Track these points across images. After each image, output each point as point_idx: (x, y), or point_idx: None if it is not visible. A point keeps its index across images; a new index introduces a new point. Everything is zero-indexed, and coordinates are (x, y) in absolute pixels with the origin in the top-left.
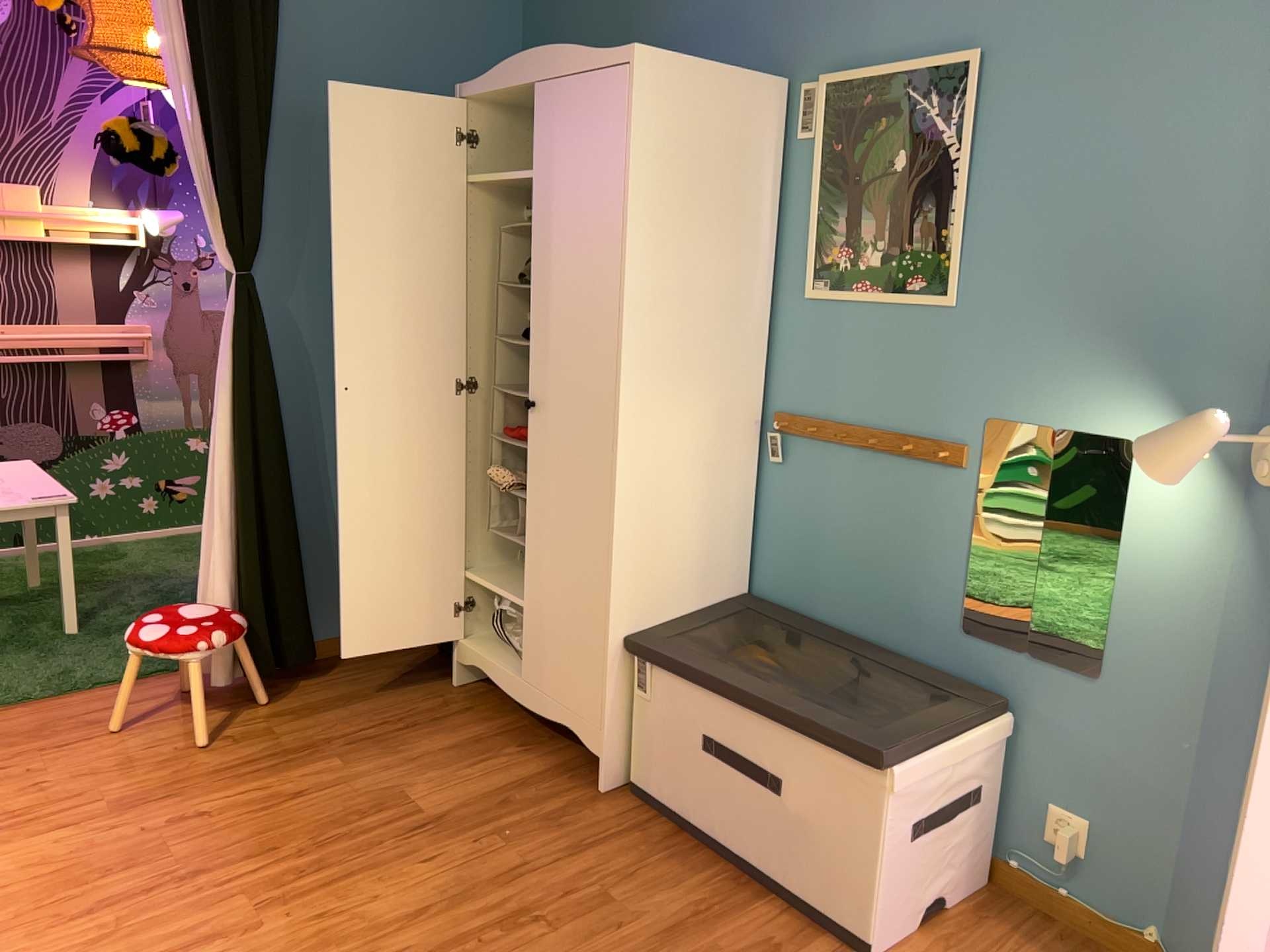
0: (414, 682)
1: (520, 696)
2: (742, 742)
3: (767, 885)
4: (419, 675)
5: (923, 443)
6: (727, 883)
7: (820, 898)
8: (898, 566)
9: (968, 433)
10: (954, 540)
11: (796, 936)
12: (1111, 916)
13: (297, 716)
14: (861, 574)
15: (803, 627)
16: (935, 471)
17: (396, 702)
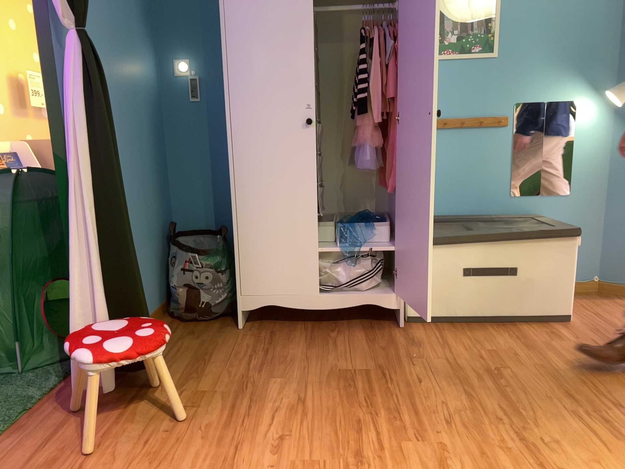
0: (213, 336)
1: (319, 305)
2: (491, 260)
3: (512, 320)
4: (208, 333)
5: (487, 119)
6: (499, 327)
7: (542, 310)
8: (477, 177)
9: (506, 111)
10: (504, 158)
11: (546, 328)
12: (581, 280)
13: (193, 378)
14: (457, 187)
15: (440, 218)
16: (492, 131)
17: (230, 346)
